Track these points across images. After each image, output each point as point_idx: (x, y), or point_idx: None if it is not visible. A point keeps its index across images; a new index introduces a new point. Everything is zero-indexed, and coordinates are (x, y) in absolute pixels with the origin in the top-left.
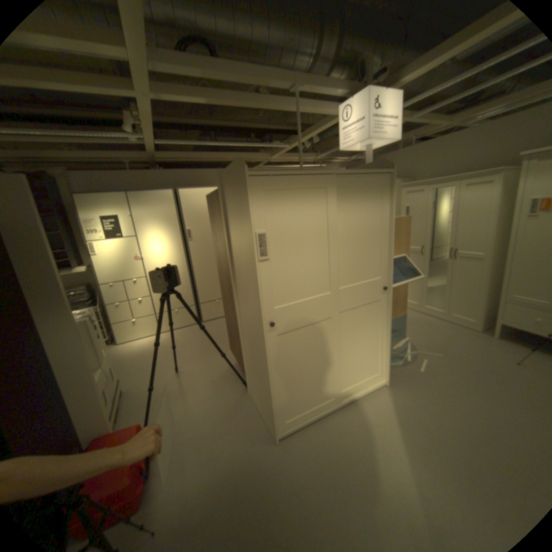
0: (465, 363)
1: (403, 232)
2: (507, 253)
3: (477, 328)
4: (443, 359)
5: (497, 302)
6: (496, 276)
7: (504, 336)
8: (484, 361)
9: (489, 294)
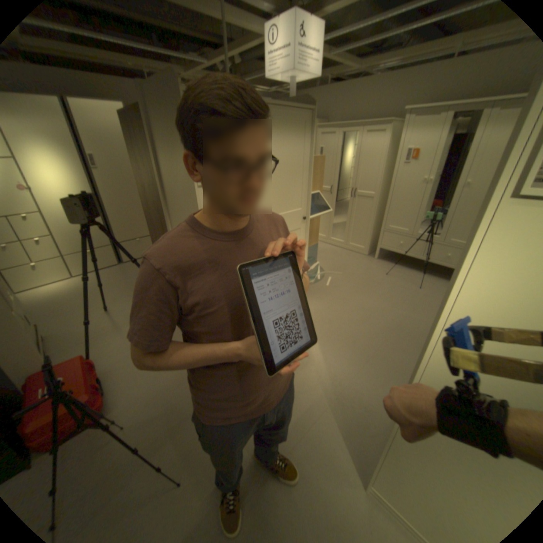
0: (355, 277)
1: (318, 170)
2: (388, 193)
3: (364, 253)
4: (341, 275)
5: (379, 232)
6: (380, 212)
7: (381, 257)
8: (367, 274)
9: (374, 226)
